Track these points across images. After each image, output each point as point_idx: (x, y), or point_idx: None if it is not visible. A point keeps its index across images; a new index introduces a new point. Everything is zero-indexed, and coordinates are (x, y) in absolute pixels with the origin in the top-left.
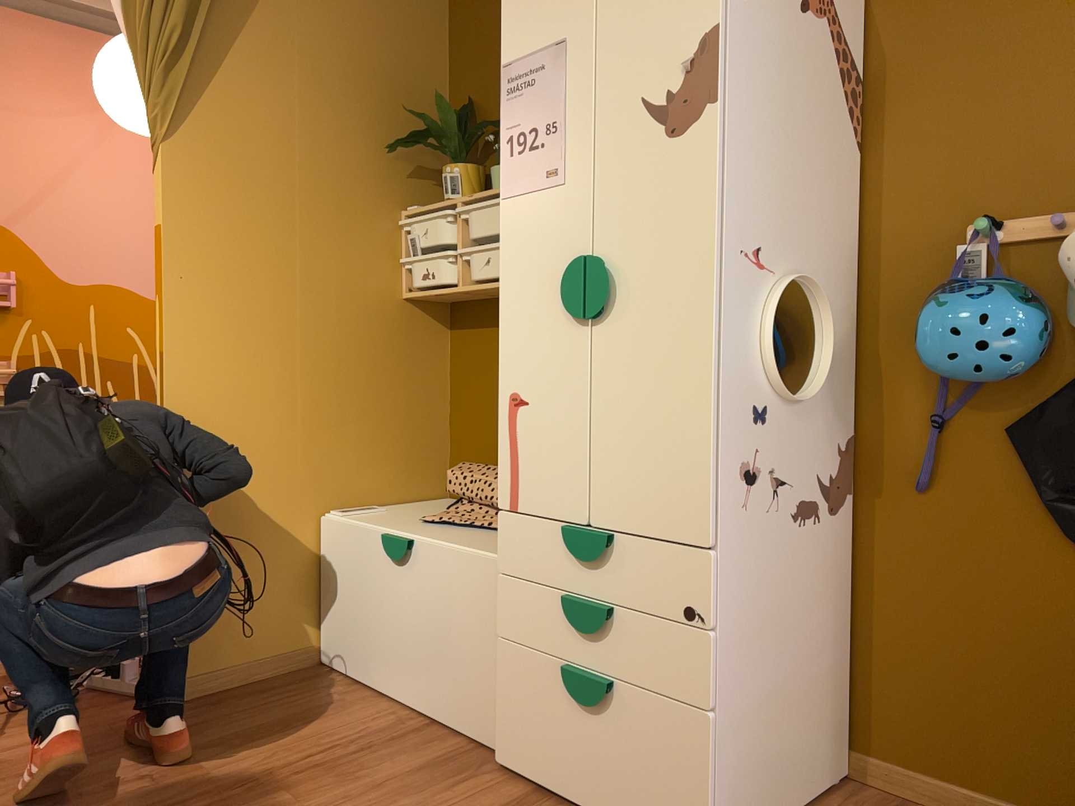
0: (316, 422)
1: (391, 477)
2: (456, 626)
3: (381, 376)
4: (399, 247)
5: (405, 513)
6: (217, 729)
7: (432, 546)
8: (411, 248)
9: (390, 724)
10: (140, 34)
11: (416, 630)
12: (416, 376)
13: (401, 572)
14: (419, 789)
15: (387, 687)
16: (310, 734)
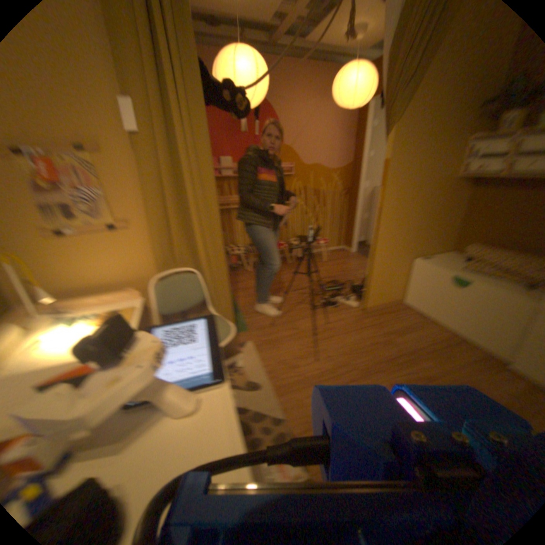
0: (420, 227)
1: (438, 244)
2: (493, 316)
3: (444, 207)
4: (465, 152)
5: (450, 262)
6: (390, 326)
7: (486, 286)
8: (470, 152)
9: (450, 336)
10: (393, 70)
11: (465, 310)
12: (456, 206)
13: (462, 289)
14: (483, 371)
15: (442, 320)
16: (424, 335)
